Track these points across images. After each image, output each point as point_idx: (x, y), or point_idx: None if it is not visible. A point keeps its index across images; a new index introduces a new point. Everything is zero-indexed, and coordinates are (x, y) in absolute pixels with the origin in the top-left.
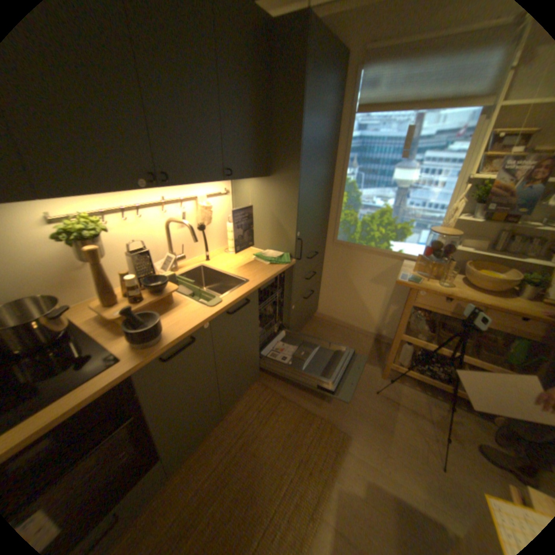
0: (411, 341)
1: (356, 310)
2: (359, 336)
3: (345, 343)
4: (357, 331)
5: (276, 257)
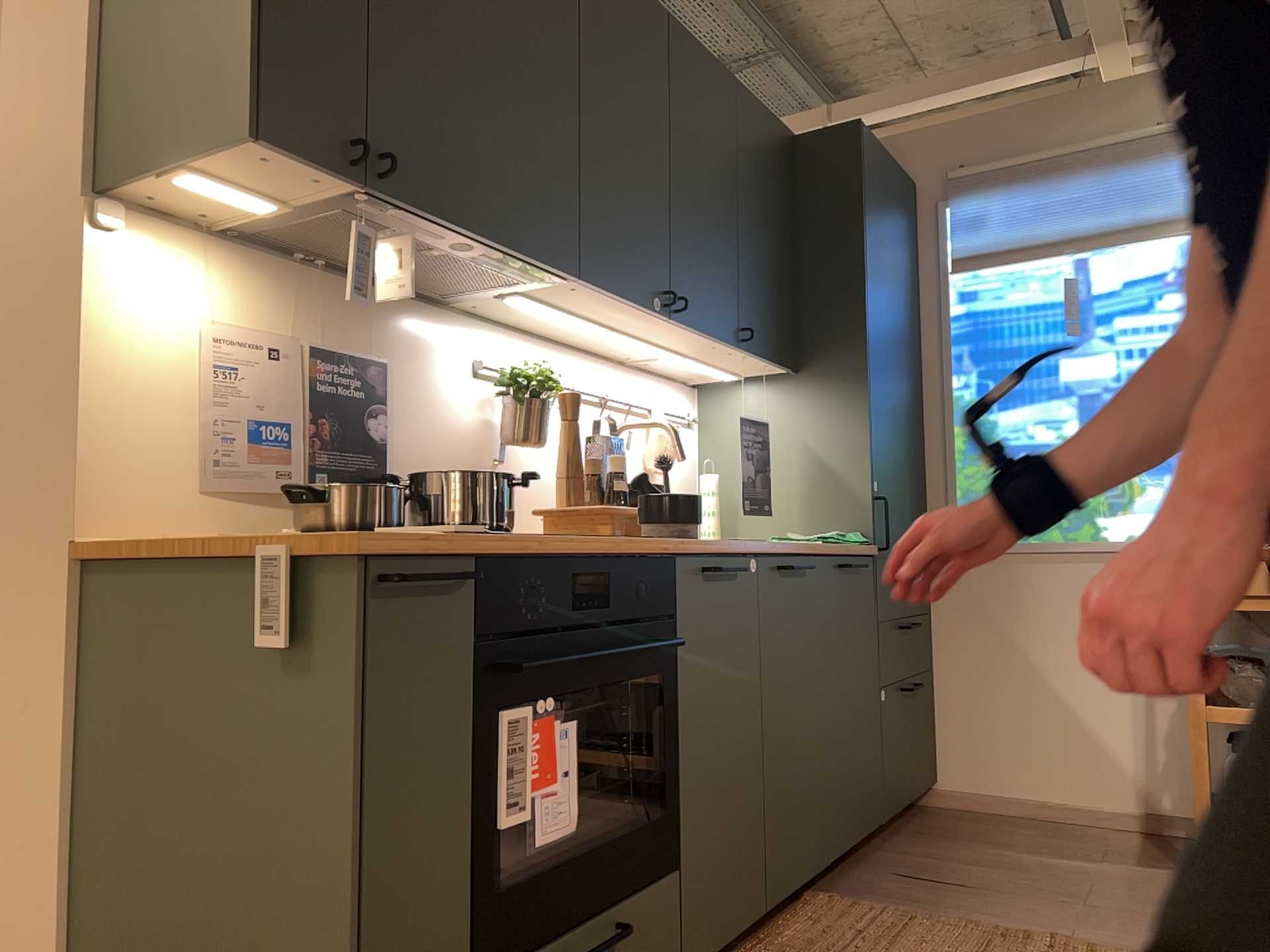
0: (1235, 715)
1: (1063, 743)
2: (1095, 829)
3: (1057, 839)
4: (1085, 820)
5: (834, 534)
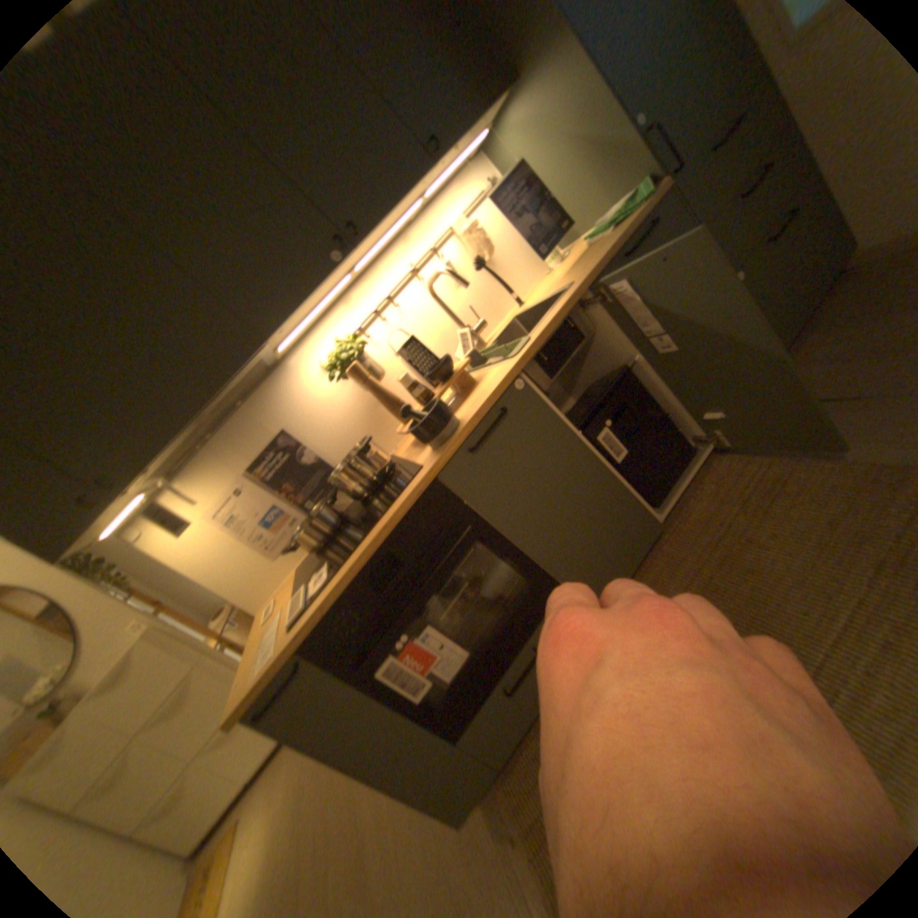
0: None
1: None
2: None
3: None
4: None
5: (623, 202)
